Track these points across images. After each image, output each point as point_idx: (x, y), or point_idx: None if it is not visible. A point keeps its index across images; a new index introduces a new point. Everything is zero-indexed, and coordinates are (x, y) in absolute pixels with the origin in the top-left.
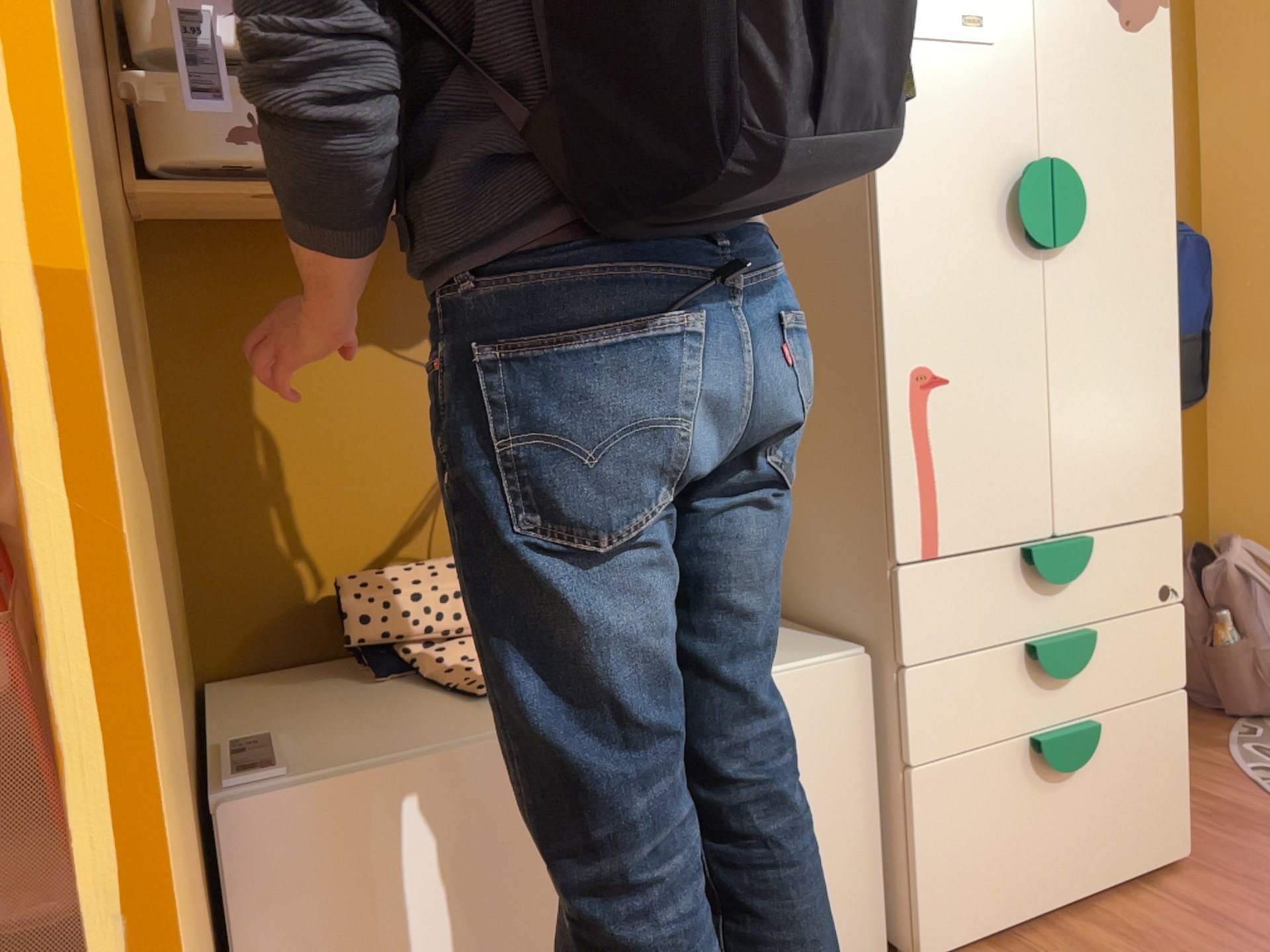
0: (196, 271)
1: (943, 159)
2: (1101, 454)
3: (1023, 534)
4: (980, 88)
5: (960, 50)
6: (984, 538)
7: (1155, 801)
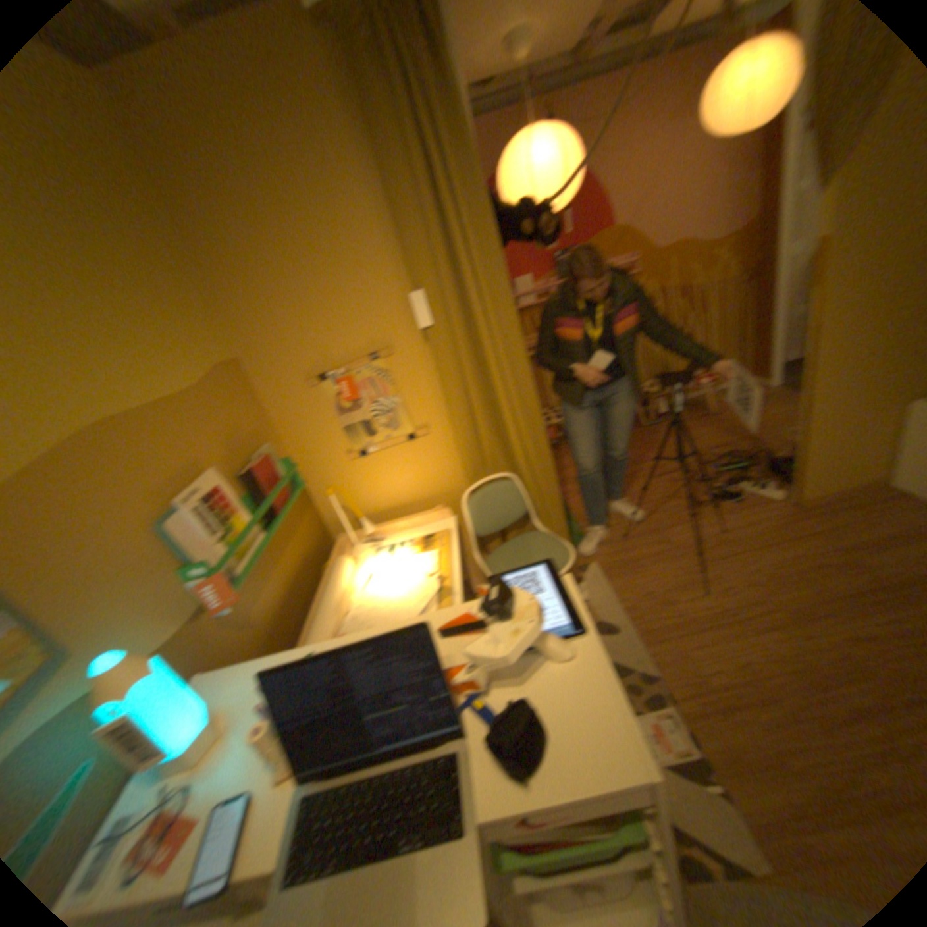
0: None
1: None
2: None
3: None
4: None
5: None
6: None
7: None
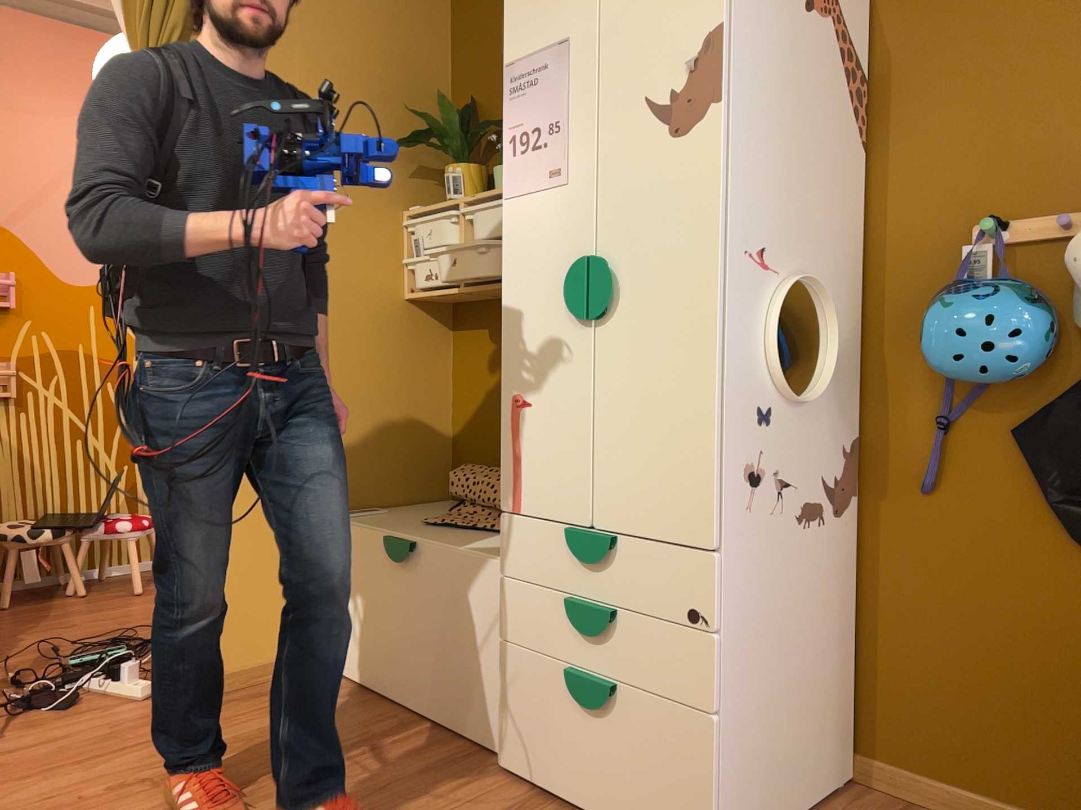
0: (462, 322)
1: (534, 264)
2: (632, 477)
3: (568, 518)
4: (557, 214)
5: (547, 193)
6: (544, 512)
7: (673, 797)
